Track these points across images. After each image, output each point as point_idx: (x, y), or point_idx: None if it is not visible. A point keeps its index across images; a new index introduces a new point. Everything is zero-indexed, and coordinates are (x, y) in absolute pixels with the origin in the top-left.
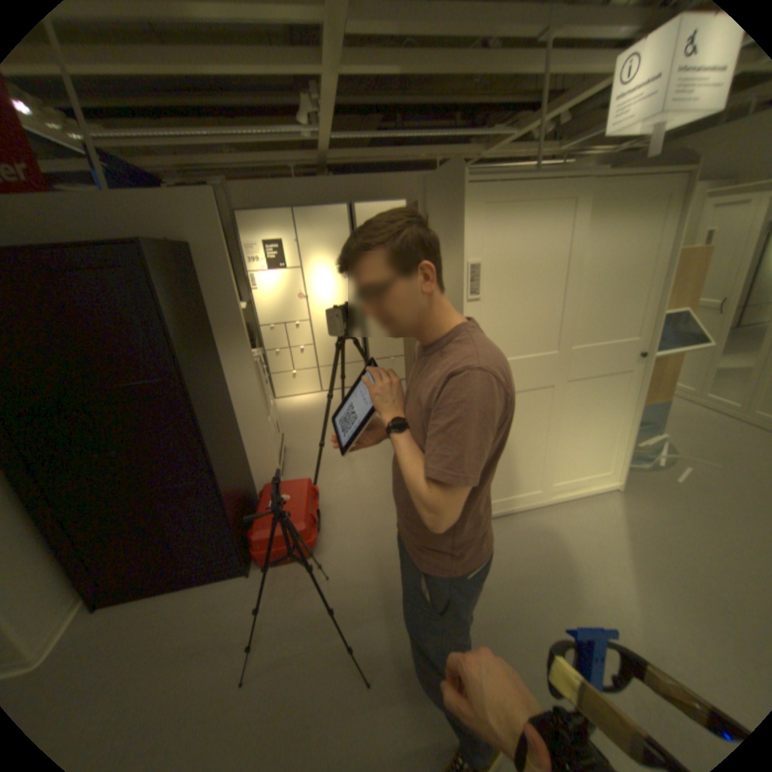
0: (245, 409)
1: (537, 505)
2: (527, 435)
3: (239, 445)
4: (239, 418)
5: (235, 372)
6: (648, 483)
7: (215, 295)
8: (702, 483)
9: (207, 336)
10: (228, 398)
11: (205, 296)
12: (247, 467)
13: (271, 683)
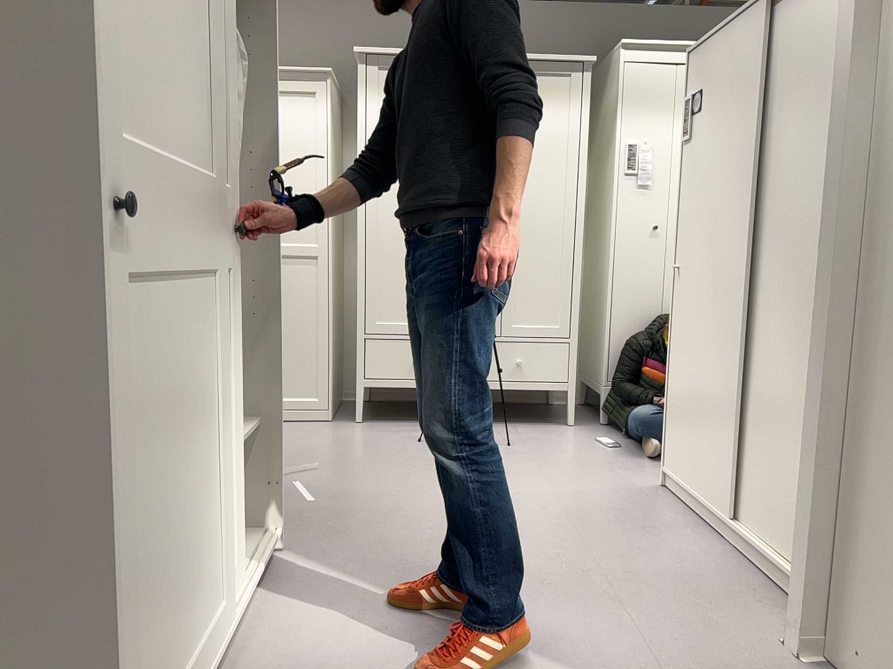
0: None
1: (220, 658)
2: (190, 428)
3: None
4: None
5: None
6: (283, 524)
7: None
8: (324, 490)
9: None
10: None
11: None
12: None
13: None
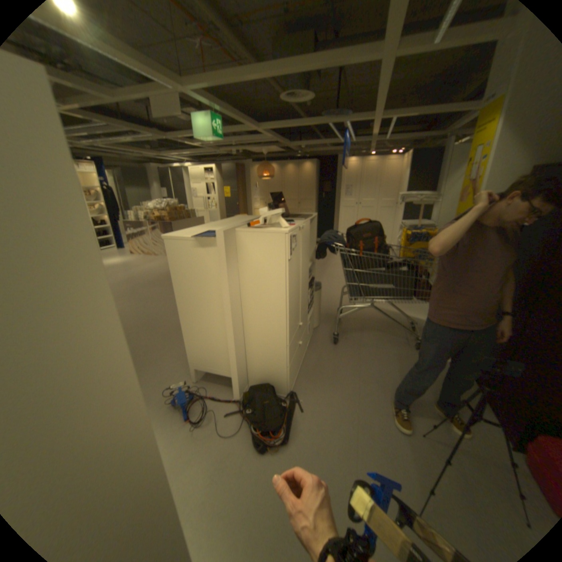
0: None
1: None
2: None
3: None
4: None
5: None
6: None
7: None
8: None
9: None
10: None
11: None
12: None
13: (426, 456)
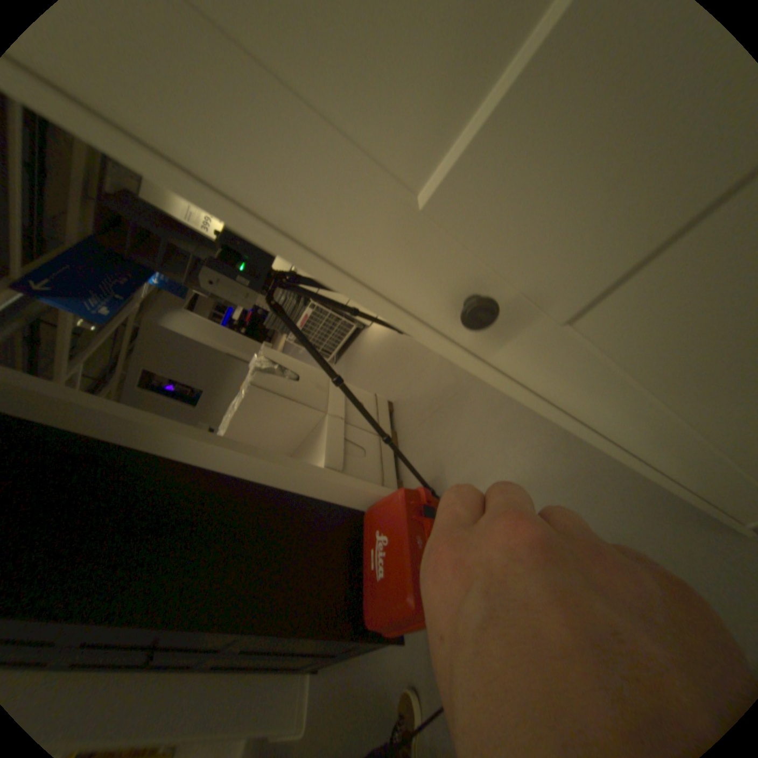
0: (264, 475)
1: None
2: None
3: (297, 507)
4: (270, 483)
5: (206, 459)
6: None
7: (74, 422)
8: None
9: (122, 470)
10: (234, 482)
11: (73, 429)
12: (334, 508)
13: None
